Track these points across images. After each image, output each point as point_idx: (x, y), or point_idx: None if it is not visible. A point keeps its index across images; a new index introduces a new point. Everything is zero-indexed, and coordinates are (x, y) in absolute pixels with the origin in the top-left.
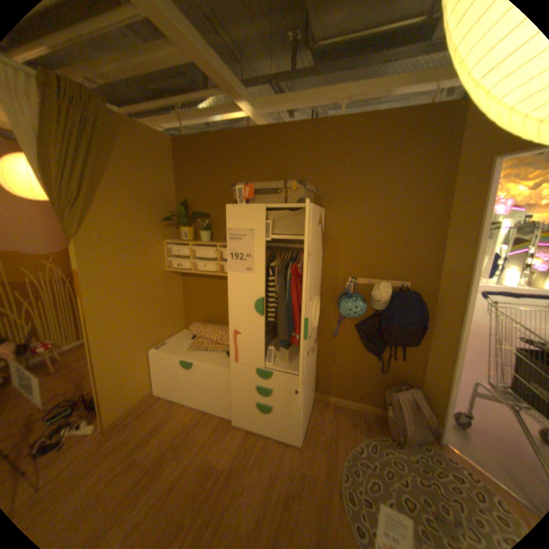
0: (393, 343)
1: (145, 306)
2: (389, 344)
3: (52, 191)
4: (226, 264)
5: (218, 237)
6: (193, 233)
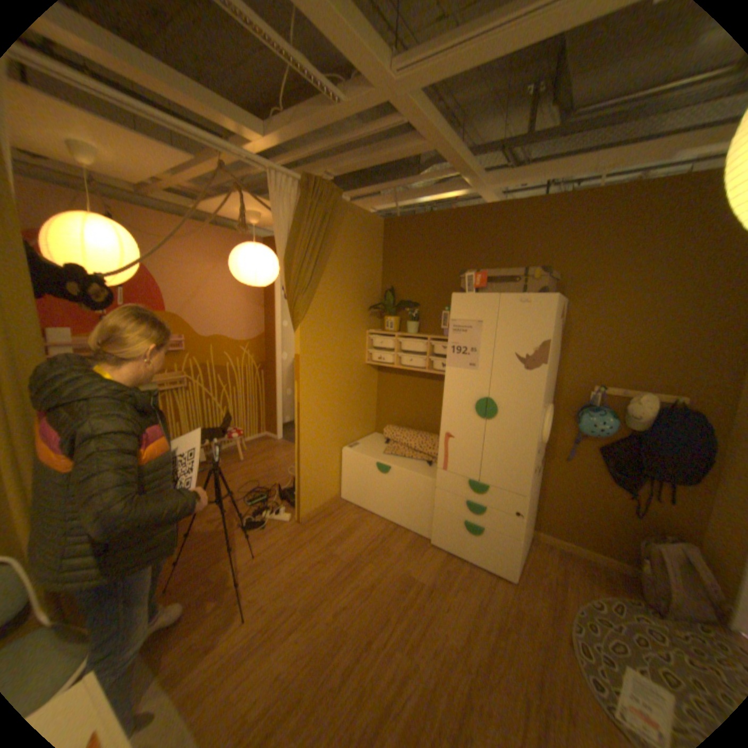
0: (656, 479)
1: (344, 399)
2: (649, 477)
3: (289, 279)
4: (435, 360)
5: (426, 329)
6: (398, 323)
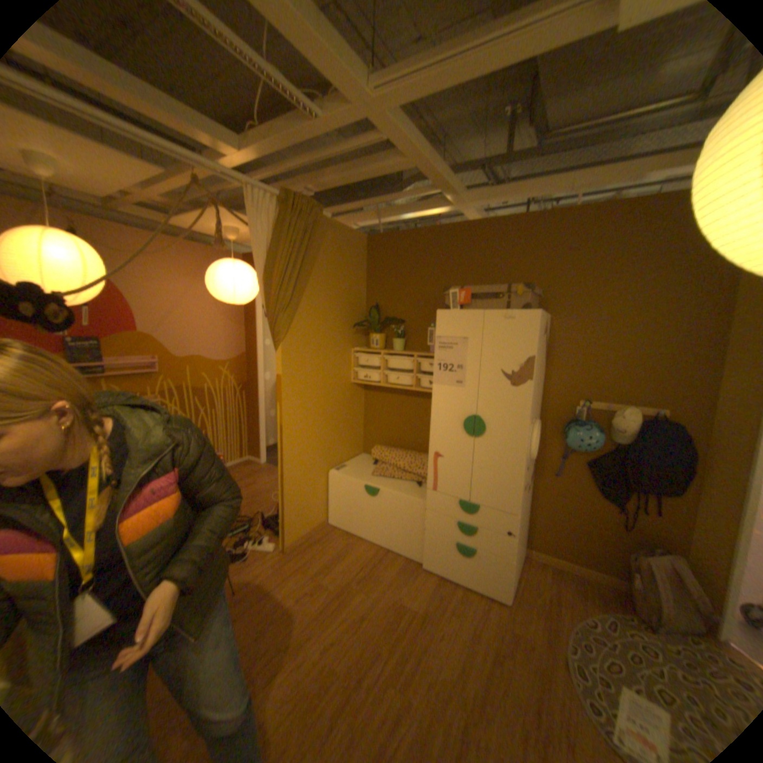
0: (642, 491)
1: (329, 420)
2: (636, 490)
3: (269, 297)
4: (422, 378)
5: (412, 347)
6: (384, 341)
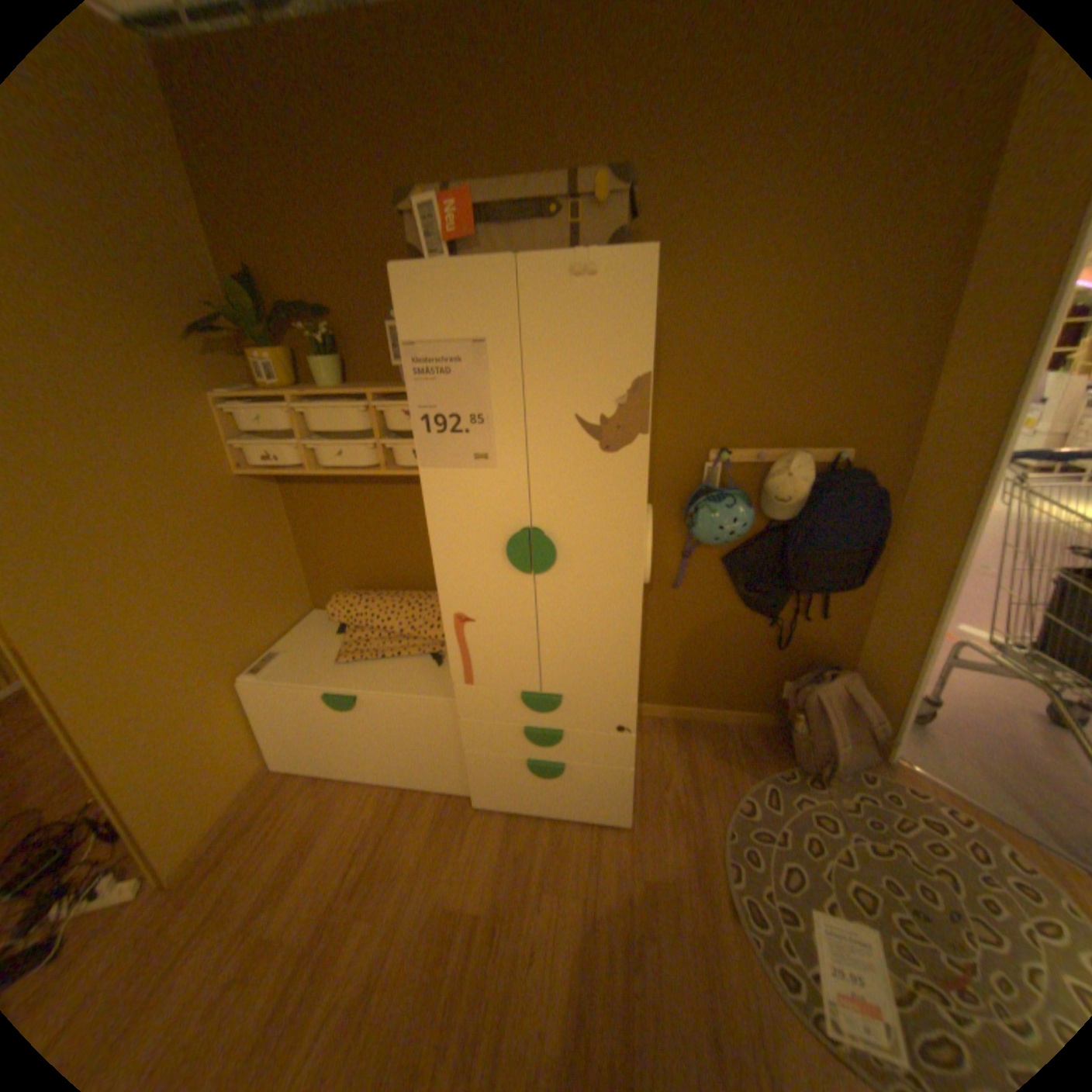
0: (803, 587)
1: (197, 575)
2: (799, 590)
3: None
4: (399, 444)
5: (363, 371)
6: (289, 363)
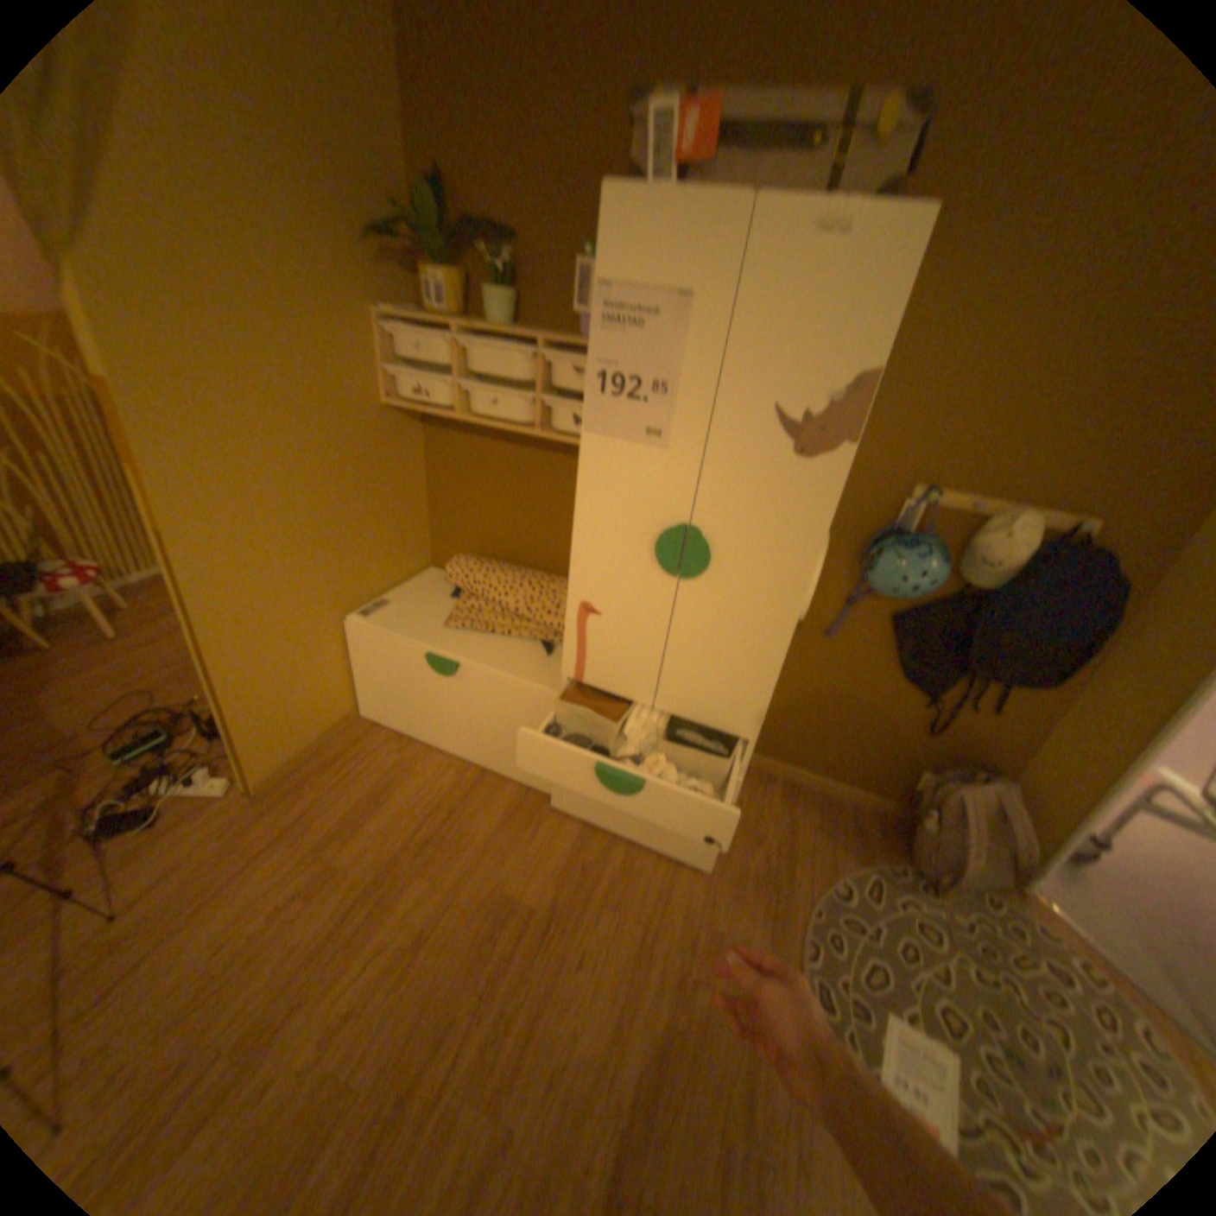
0: (982, 673)
1: (330, 503)
2: (977, 675)
3: None
4: (561, 406)
5: (538, 315)
6: (462, 292)
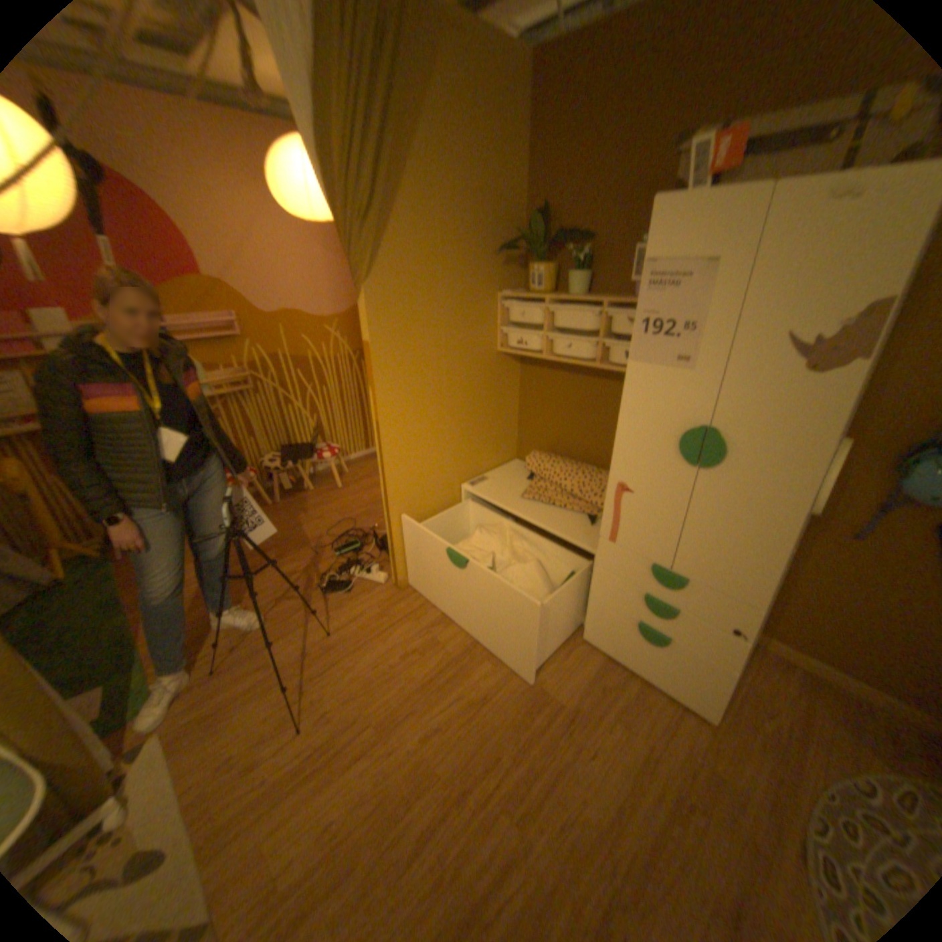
0: None
1: (460, 411)
2: None
3: (335, 194)
4: (615, 345)
5: (605, 285)
6: (554, 276)
